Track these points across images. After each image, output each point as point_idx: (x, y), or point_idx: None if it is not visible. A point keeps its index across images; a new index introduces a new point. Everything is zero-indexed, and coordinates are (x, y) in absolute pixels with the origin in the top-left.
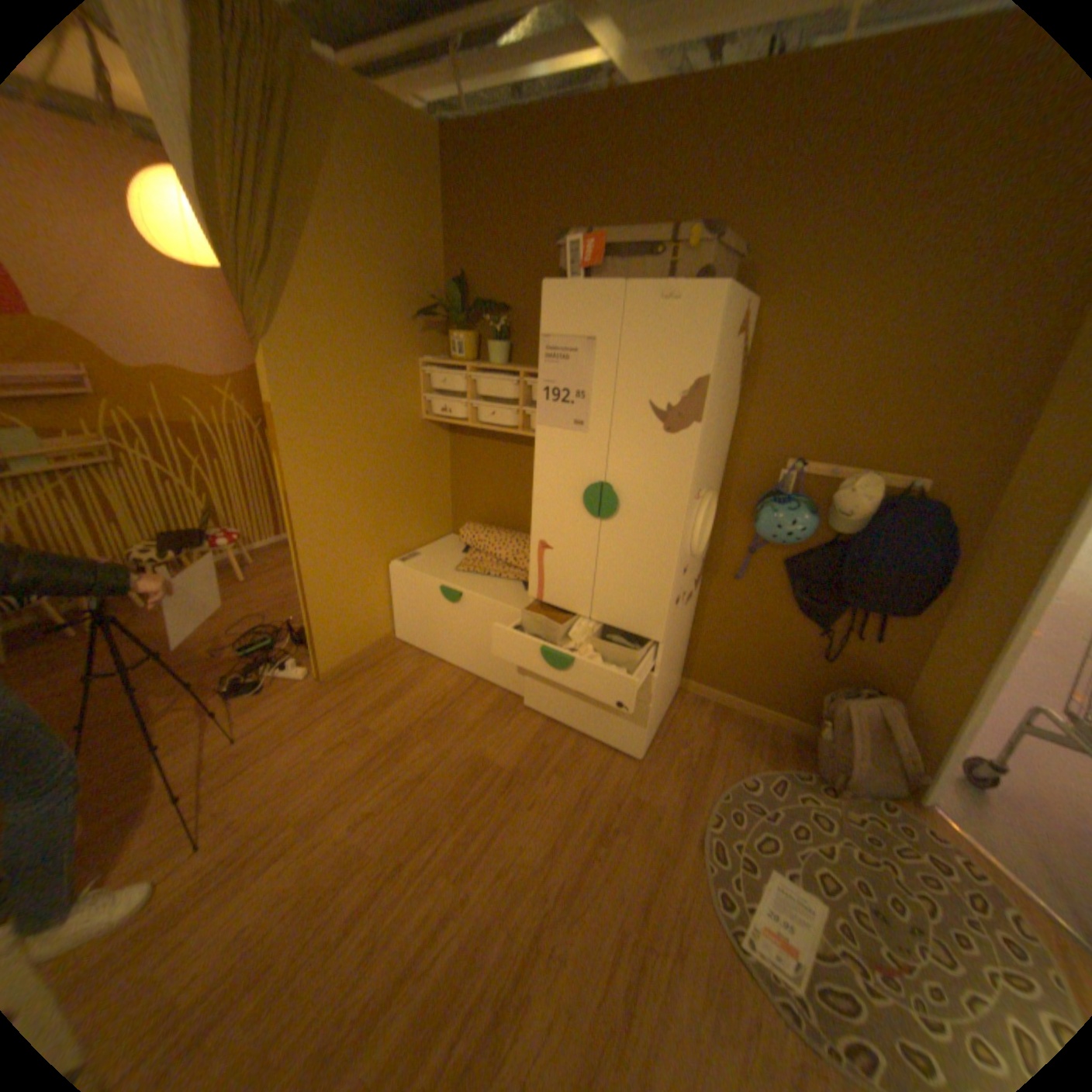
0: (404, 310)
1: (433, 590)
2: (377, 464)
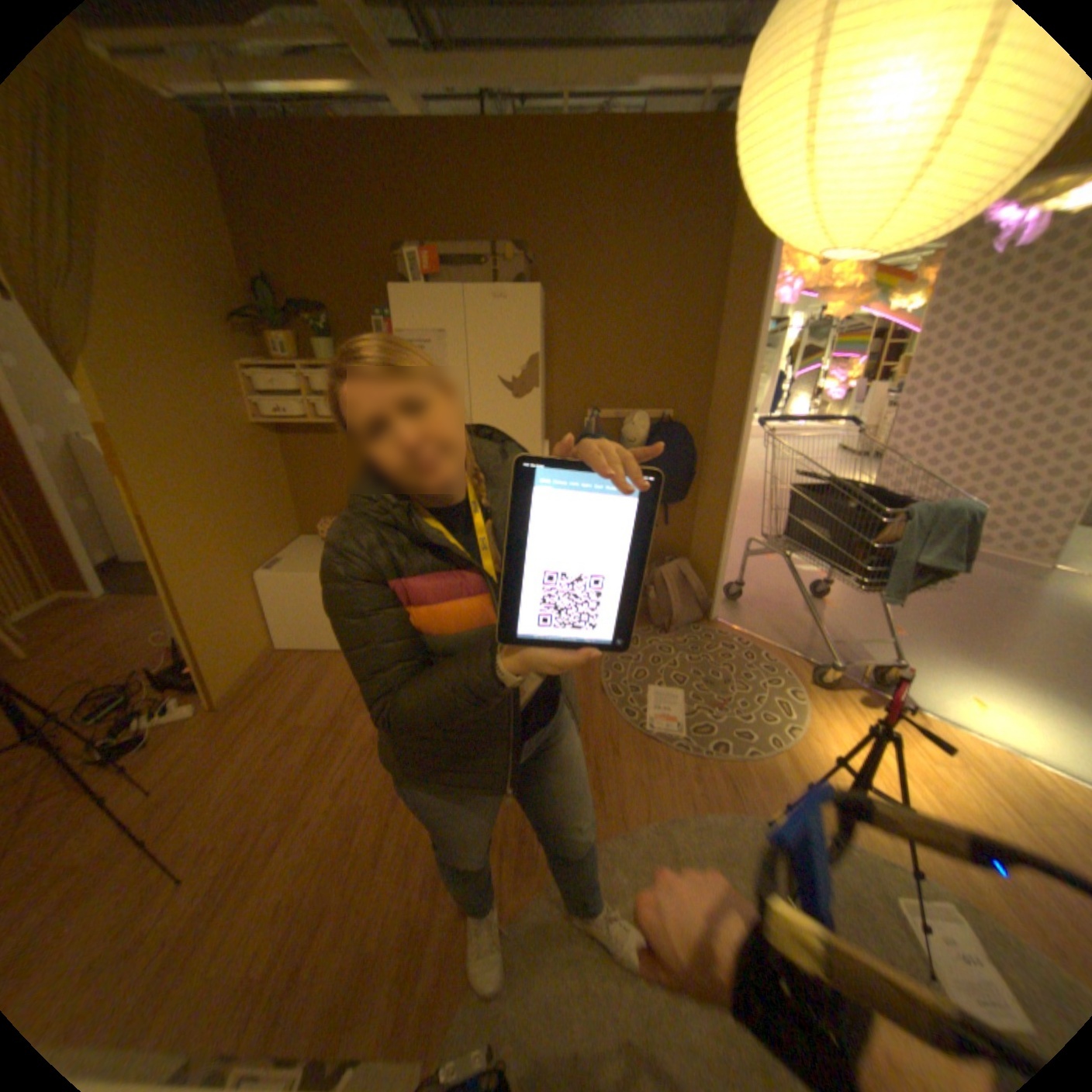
0: (210, 312)
1: (314, 585)
2: (219, 474)
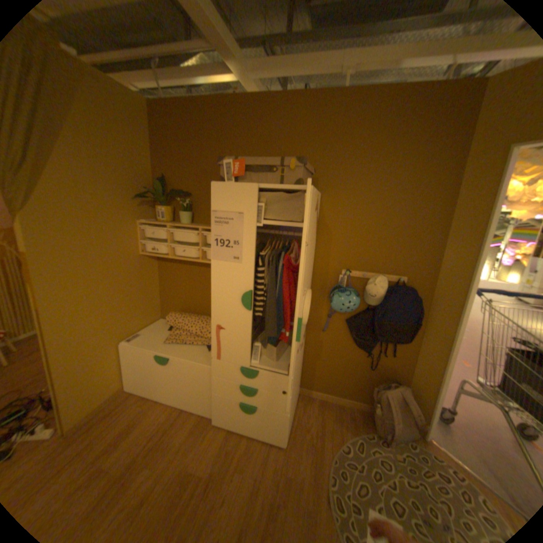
0: (127, 194)
1: (149, 358)
2: (109, 283)
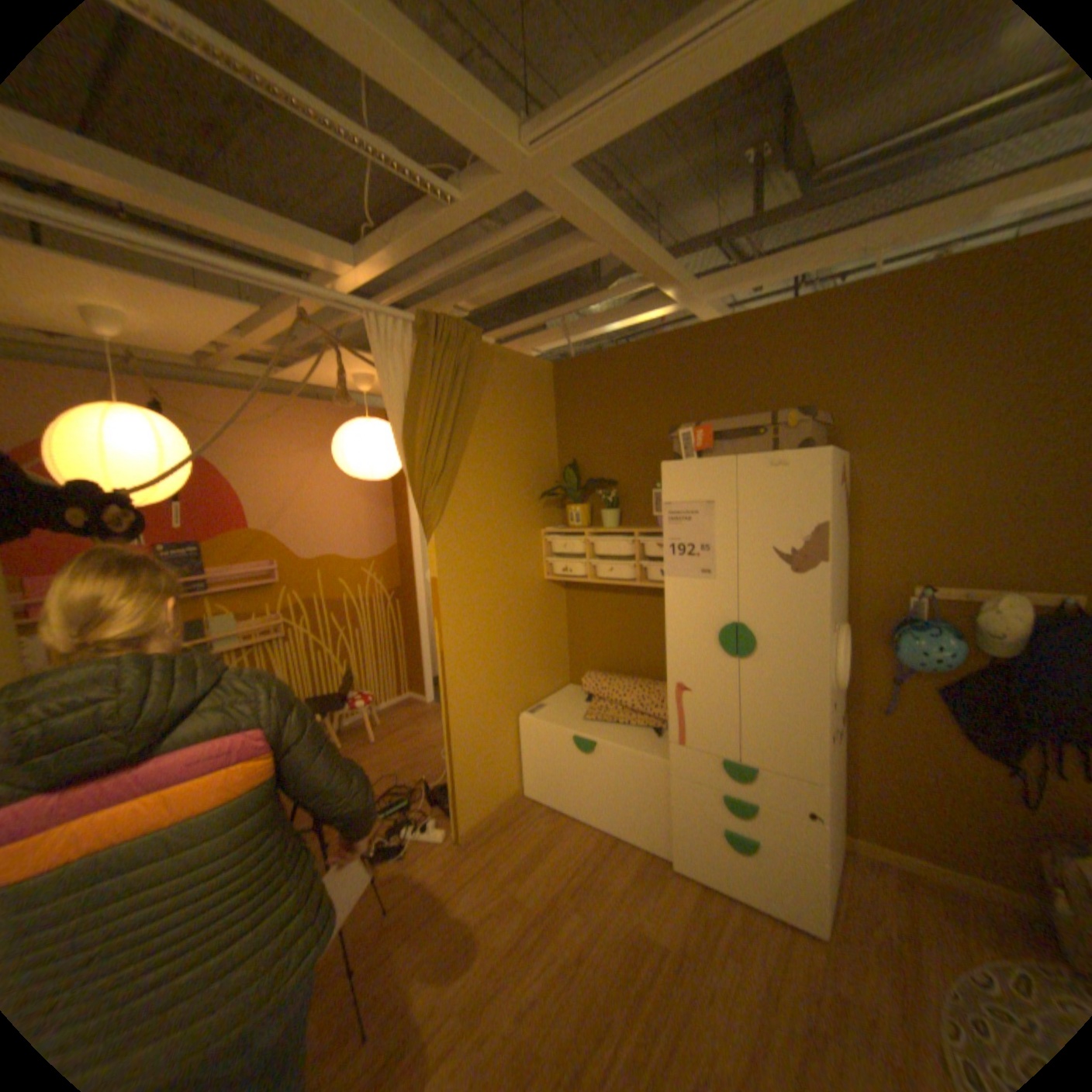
0: (530, 493)
1: (565, 741)
2: (510, 622)
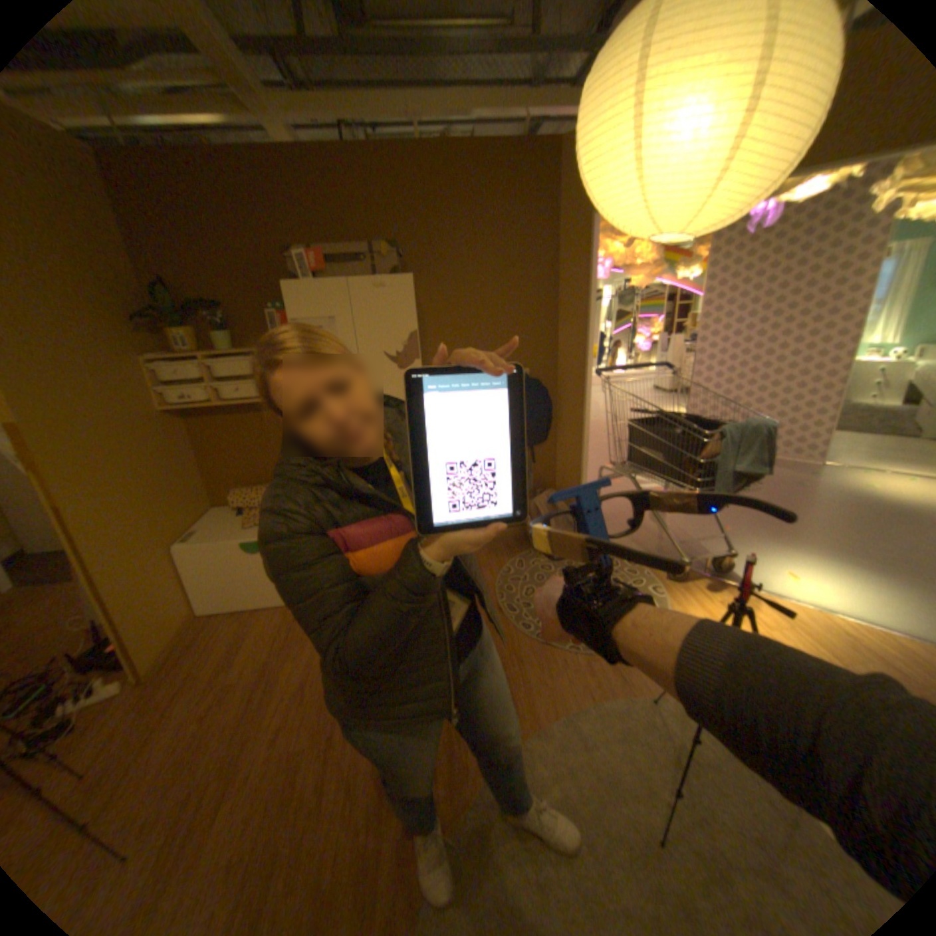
0: (110, 314)
1: (229, 552)
2: (129, 460)
